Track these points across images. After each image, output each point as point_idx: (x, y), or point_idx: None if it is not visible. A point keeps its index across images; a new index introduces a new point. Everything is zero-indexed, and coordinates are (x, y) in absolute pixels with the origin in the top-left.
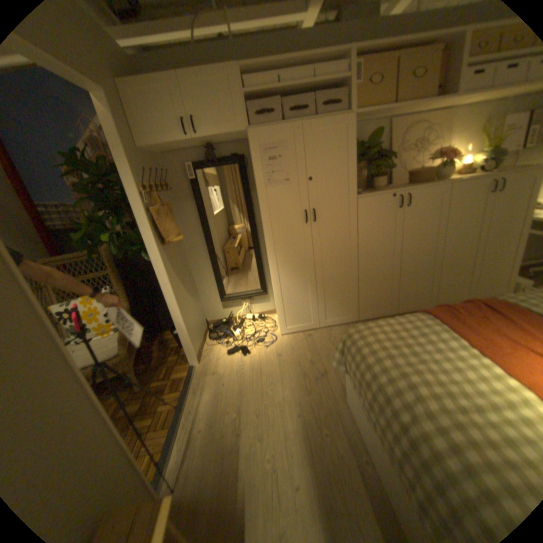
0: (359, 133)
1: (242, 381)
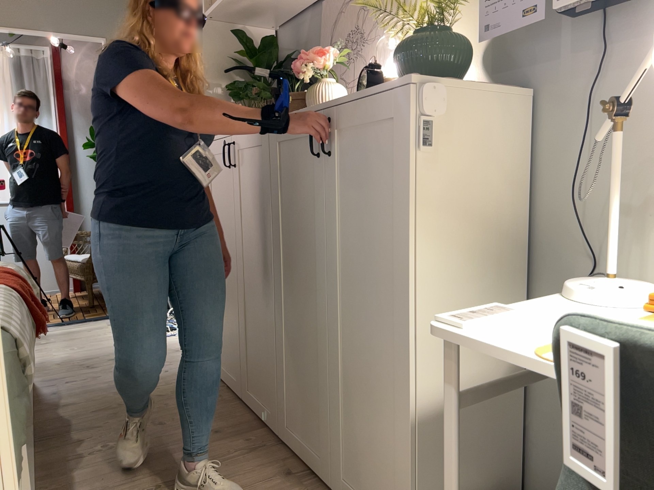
0: (294, 36)
1: (93, 336)
